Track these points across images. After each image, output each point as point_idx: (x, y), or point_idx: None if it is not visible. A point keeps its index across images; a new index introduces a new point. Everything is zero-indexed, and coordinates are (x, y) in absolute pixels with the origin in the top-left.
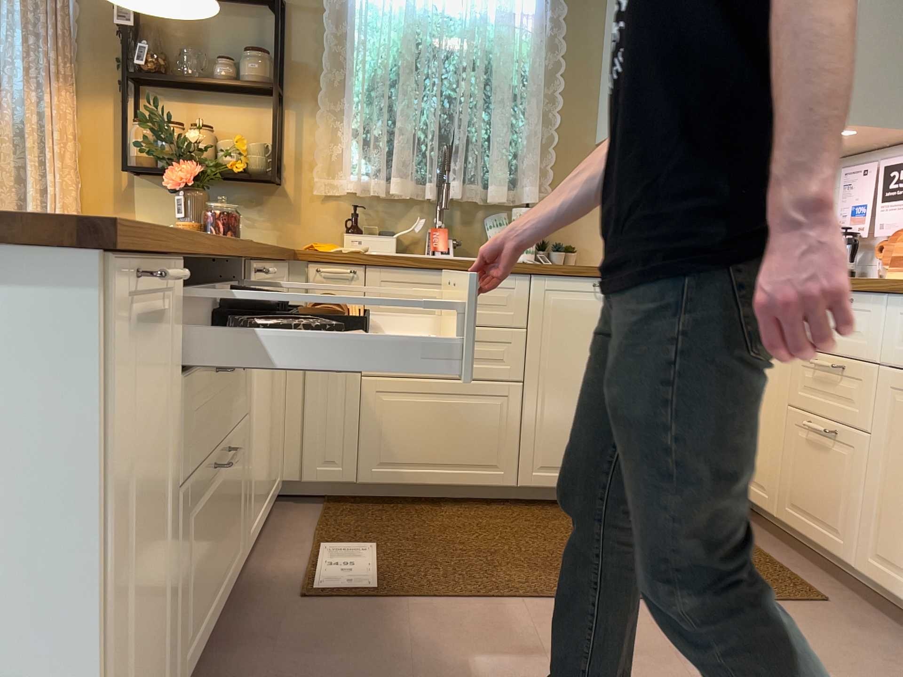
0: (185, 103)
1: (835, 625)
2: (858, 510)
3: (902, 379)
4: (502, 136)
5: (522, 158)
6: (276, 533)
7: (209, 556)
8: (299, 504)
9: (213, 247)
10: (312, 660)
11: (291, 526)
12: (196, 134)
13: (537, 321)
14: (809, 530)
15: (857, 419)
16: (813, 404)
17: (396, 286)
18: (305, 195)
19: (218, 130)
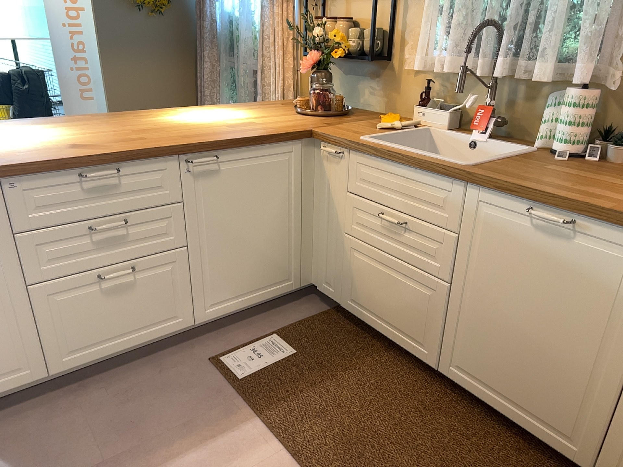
0: (343, 0)
1: None
2: None
3: None
4: (560, 3)
5: (581, 30)
6: (275, 314)
7: (111, 316)
8: (320, 302)
9: (70, 162)
10: (154, 393)
11: (289, 314)
12: (317, 31)
13: (467, 230)
14: None
15: None
16: None
17: (366, 169)
18: (403, 70)
19: (358, 19)
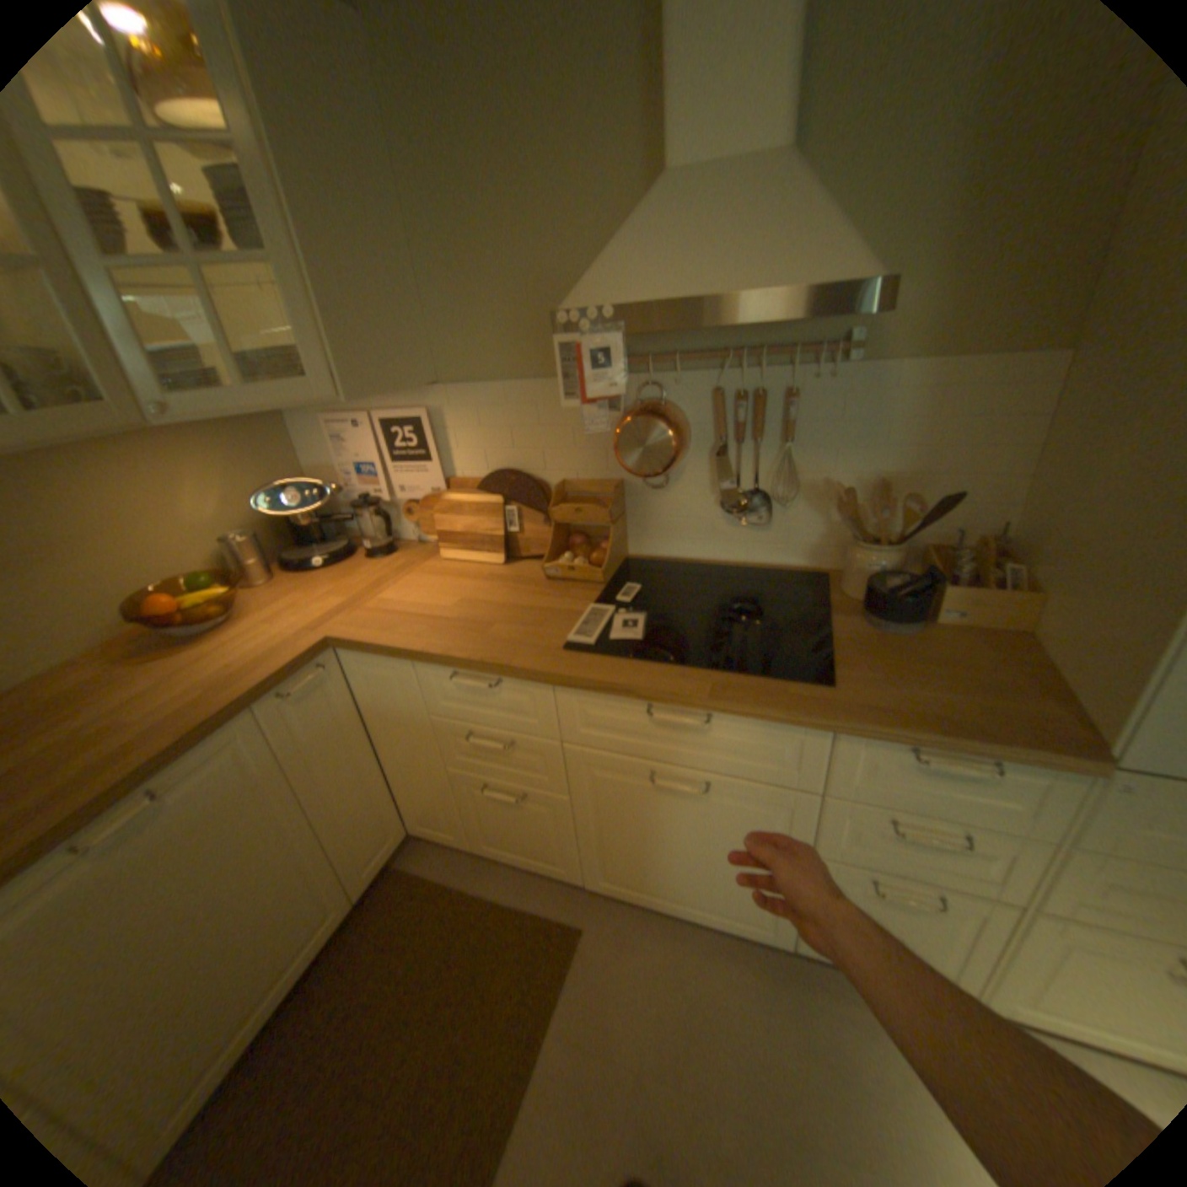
0: None
1: (610, 963)
2: (573, 848)
3: (595, 754)
4: None
5: None
6: None
7: None
8: None
9: None
10: None
11: None
12: None
13: None
14: (518, 861)
15: (546, 784)
16: (480, 768)
17: None
18: None
19: None
